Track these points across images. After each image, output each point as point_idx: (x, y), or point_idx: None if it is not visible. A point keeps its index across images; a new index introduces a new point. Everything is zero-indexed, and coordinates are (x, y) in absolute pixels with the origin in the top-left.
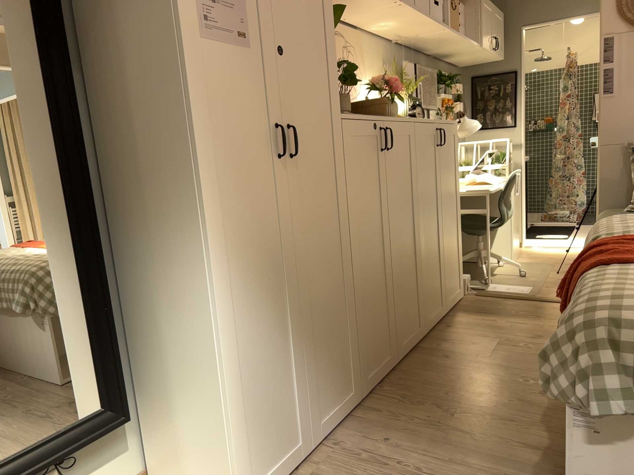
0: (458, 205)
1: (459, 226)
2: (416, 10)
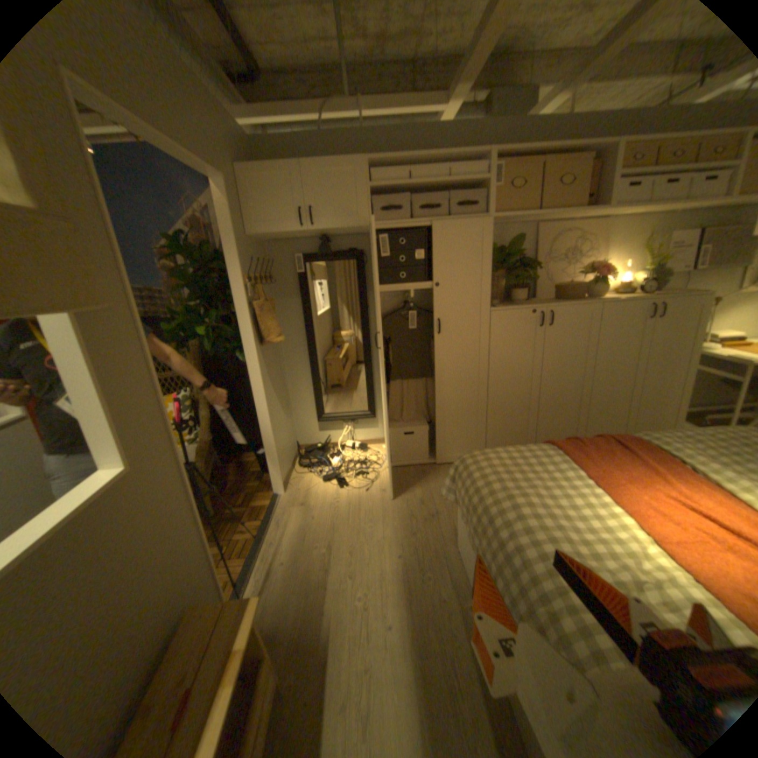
0: (696, 370)
1: (691, 389)
2: (649, 206)
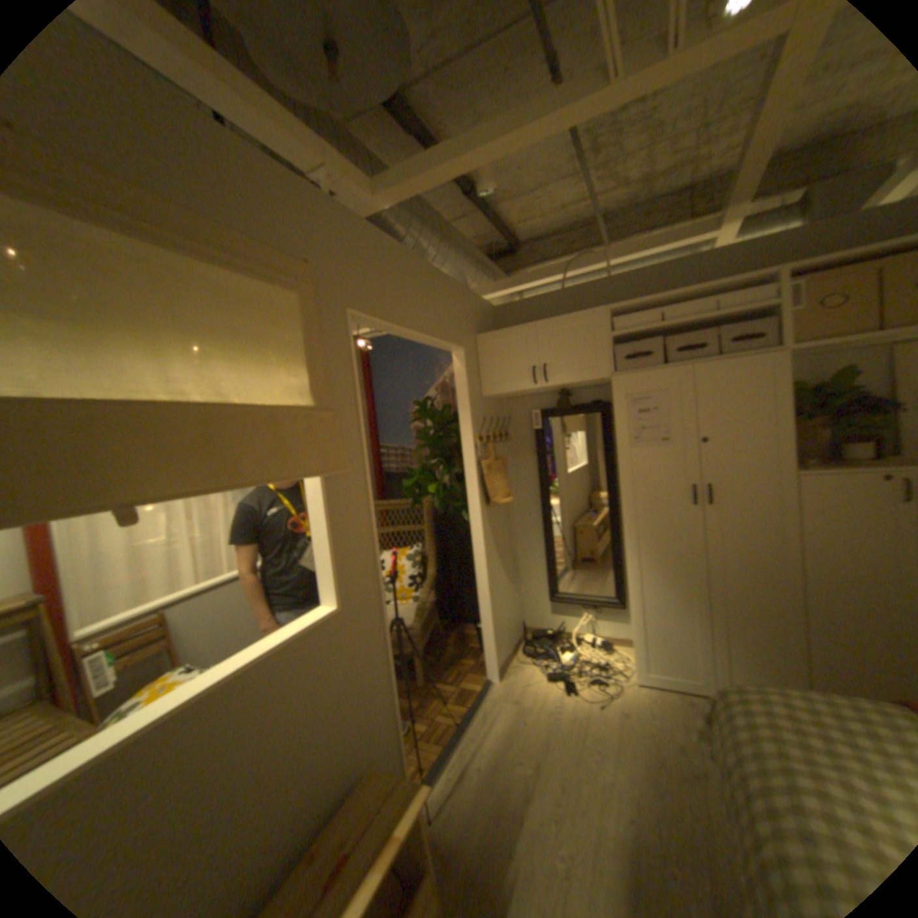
0: None
1: None
2: None
